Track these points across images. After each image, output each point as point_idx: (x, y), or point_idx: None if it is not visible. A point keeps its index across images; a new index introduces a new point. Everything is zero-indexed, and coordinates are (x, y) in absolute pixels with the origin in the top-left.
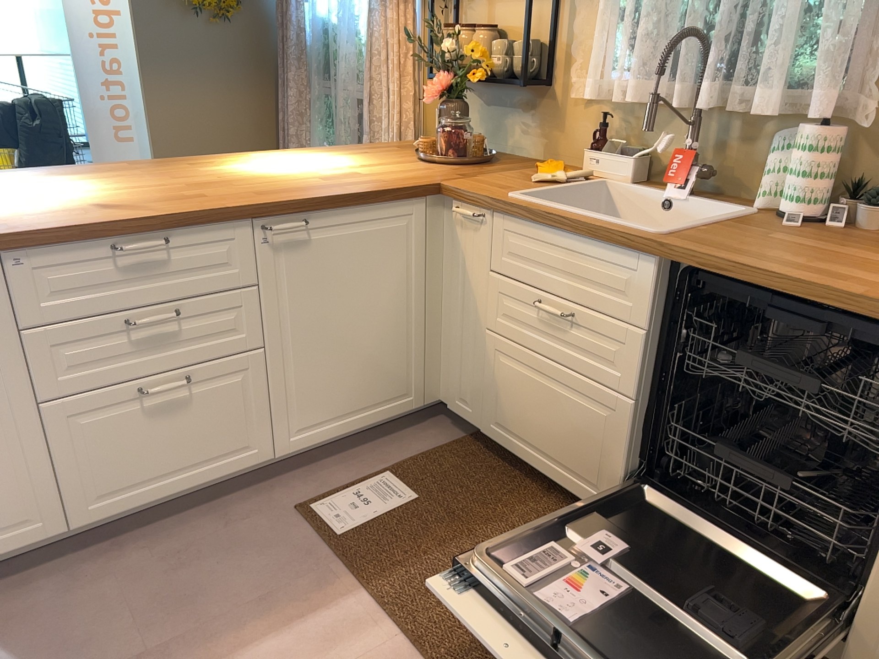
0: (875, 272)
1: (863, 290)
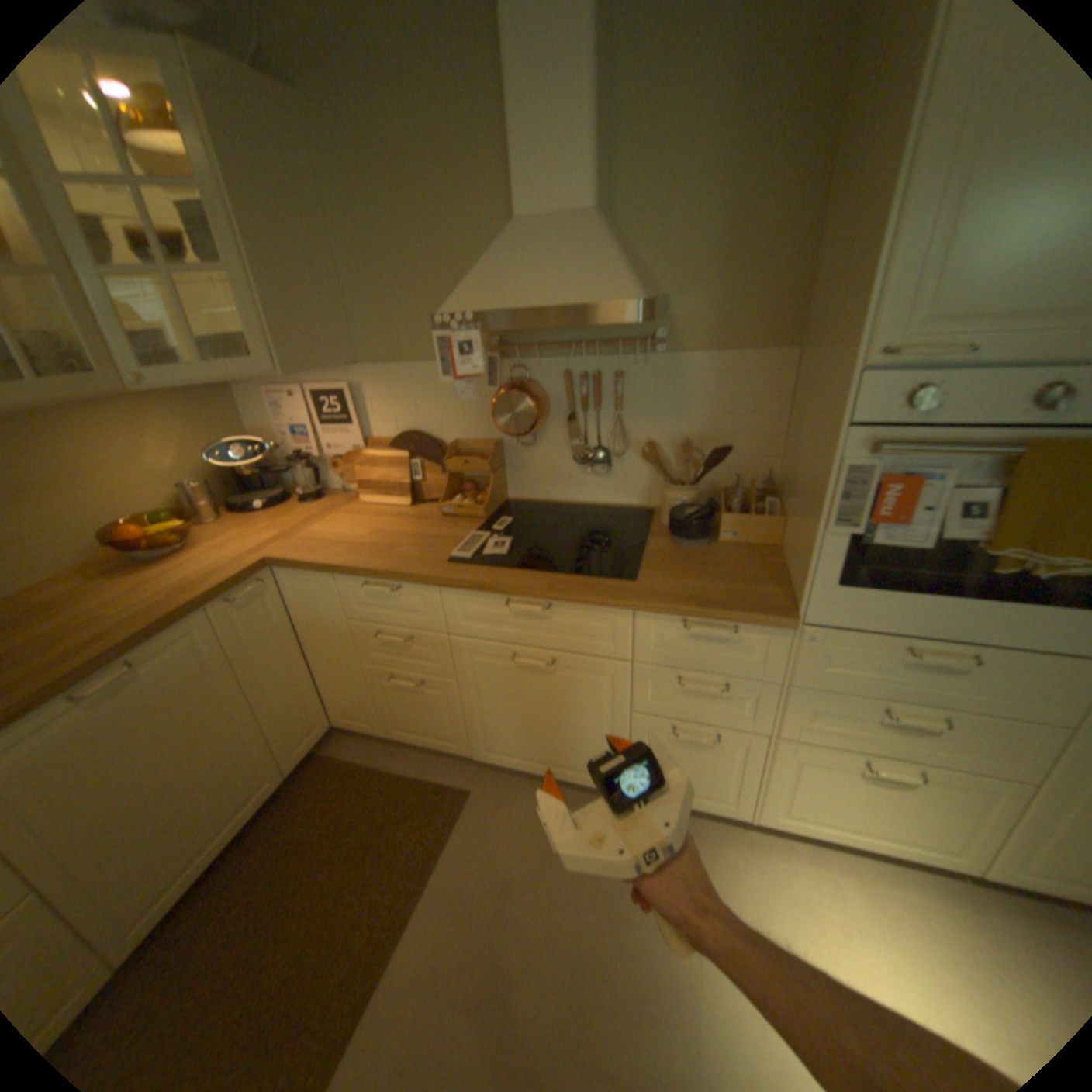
0: (84, 626)
1: (135, 625)
